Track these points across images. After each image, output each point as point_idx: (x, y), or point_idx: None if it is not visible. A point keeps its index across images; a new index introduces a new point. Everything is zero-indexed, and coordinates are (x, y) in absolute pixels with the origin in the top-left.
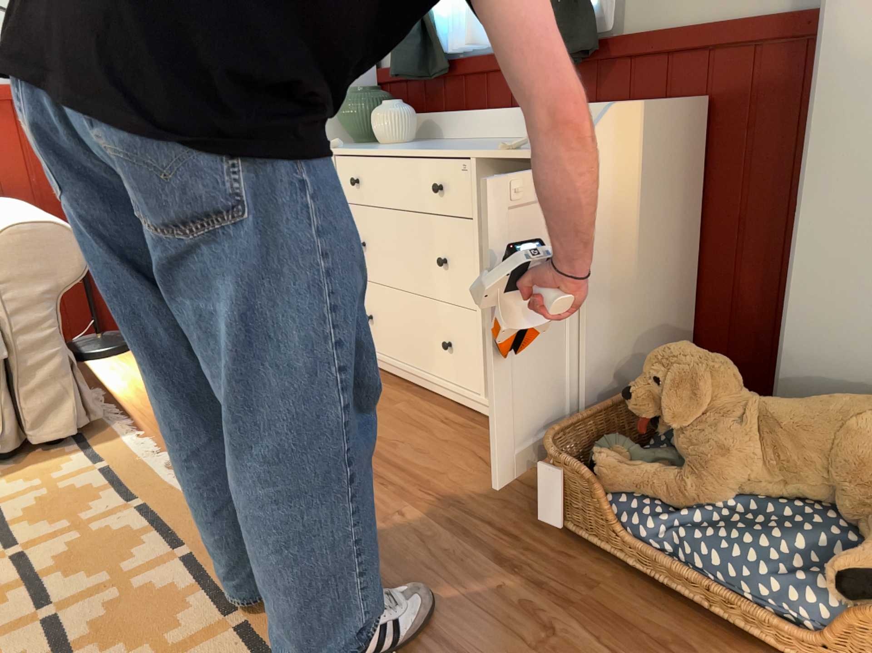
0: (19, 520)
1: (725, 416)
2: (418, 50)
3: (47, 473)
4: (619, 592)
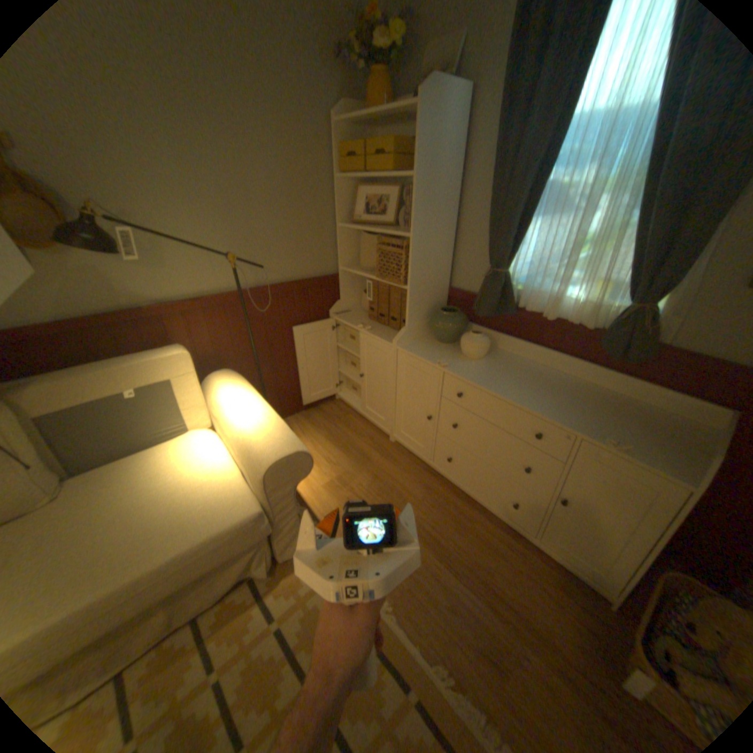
0: (299, 648)
1: None
2: (500, 300)
3: (294, 589)
4: None
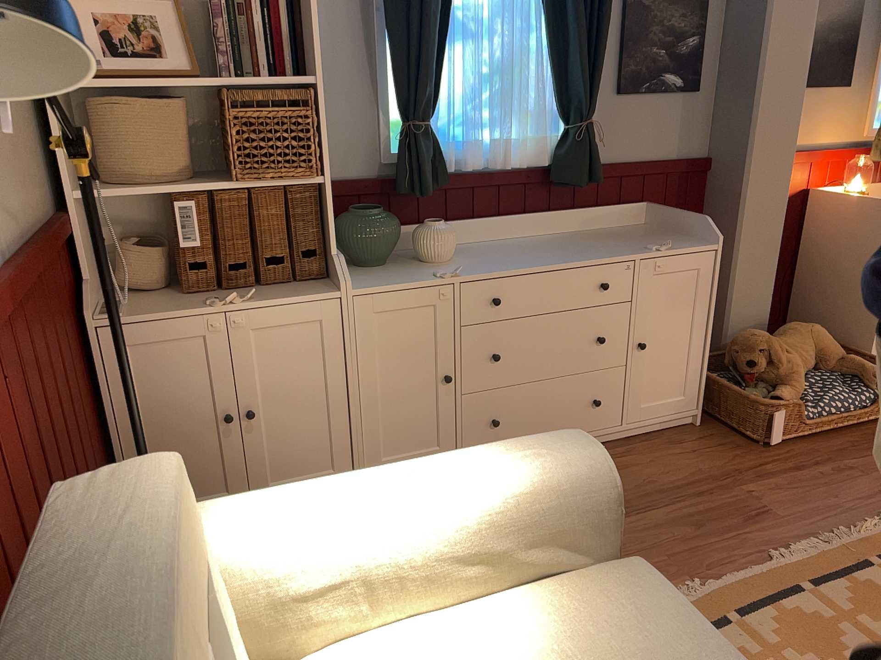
0: None
1: (781, 355)
2: (433, 169)
3: None
4: (818, 447)
